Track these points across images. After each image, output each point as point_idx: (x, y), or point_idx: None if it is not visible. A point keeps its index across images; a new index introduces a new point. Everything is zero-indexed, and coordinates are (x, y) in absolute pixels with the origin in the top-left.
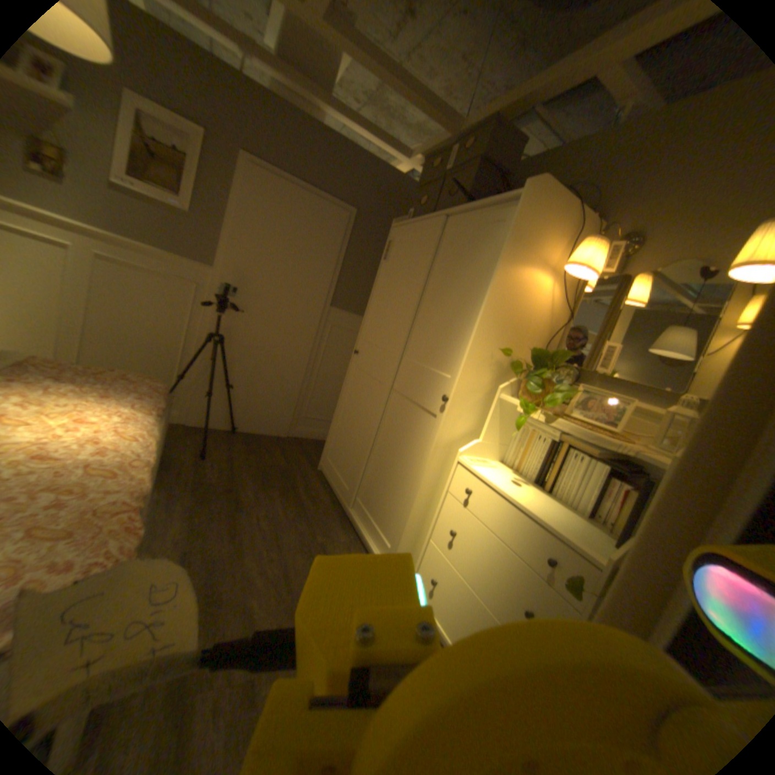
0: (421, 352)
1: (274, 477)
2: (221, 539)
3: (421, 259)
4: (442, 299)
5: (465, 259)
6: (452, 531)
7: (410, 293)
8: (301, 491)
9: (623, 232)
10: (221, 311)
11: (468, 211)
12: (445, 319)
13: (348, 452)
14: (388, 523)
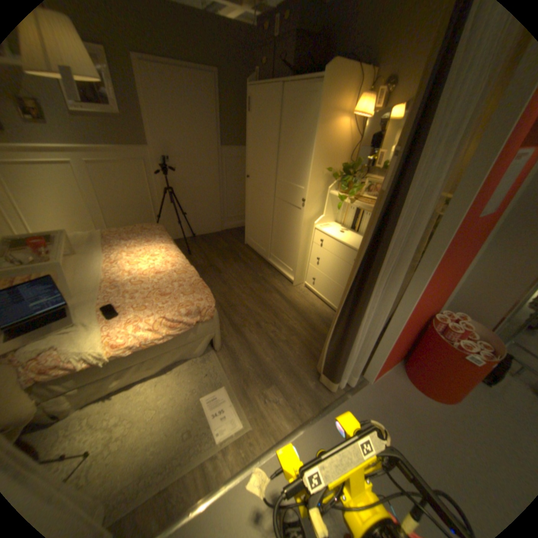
0: (286, 175)
1: (227, 254)
2: (221, 285)
3: (273, 114)
4: (292, 142)
5: (300, 116)
6: (317, 258)
7: (272, 138)
8: (242, 257)
9: (387, 76)
10: (163, 172)
11: (295, 81)
12: (295, 155)
13: (259, 233)
14: (289, 261)
